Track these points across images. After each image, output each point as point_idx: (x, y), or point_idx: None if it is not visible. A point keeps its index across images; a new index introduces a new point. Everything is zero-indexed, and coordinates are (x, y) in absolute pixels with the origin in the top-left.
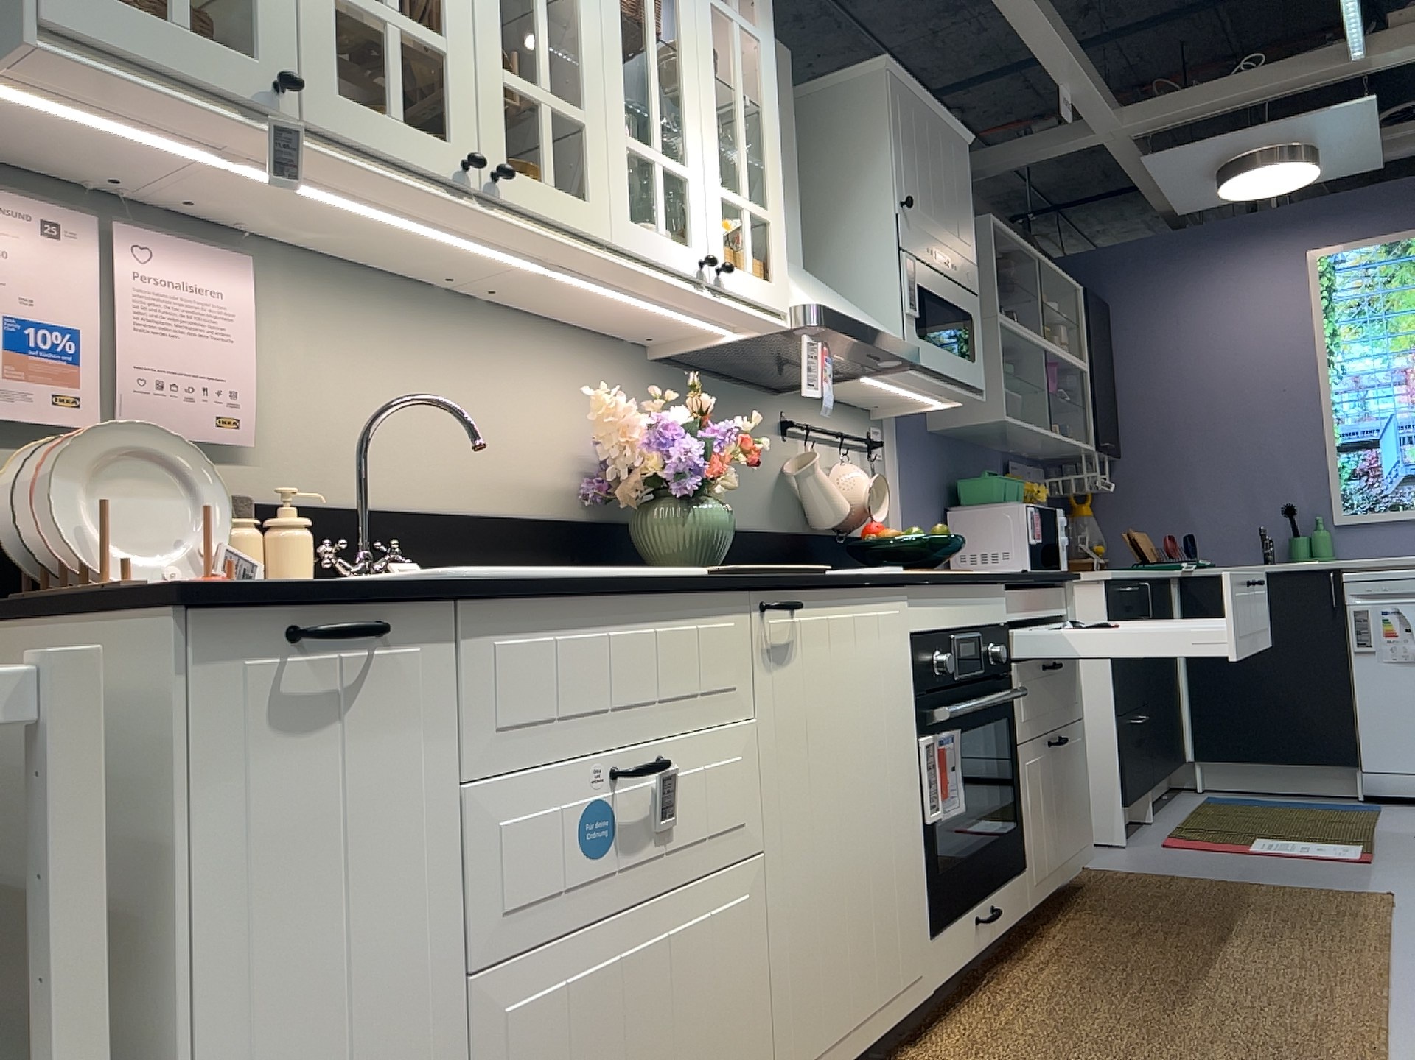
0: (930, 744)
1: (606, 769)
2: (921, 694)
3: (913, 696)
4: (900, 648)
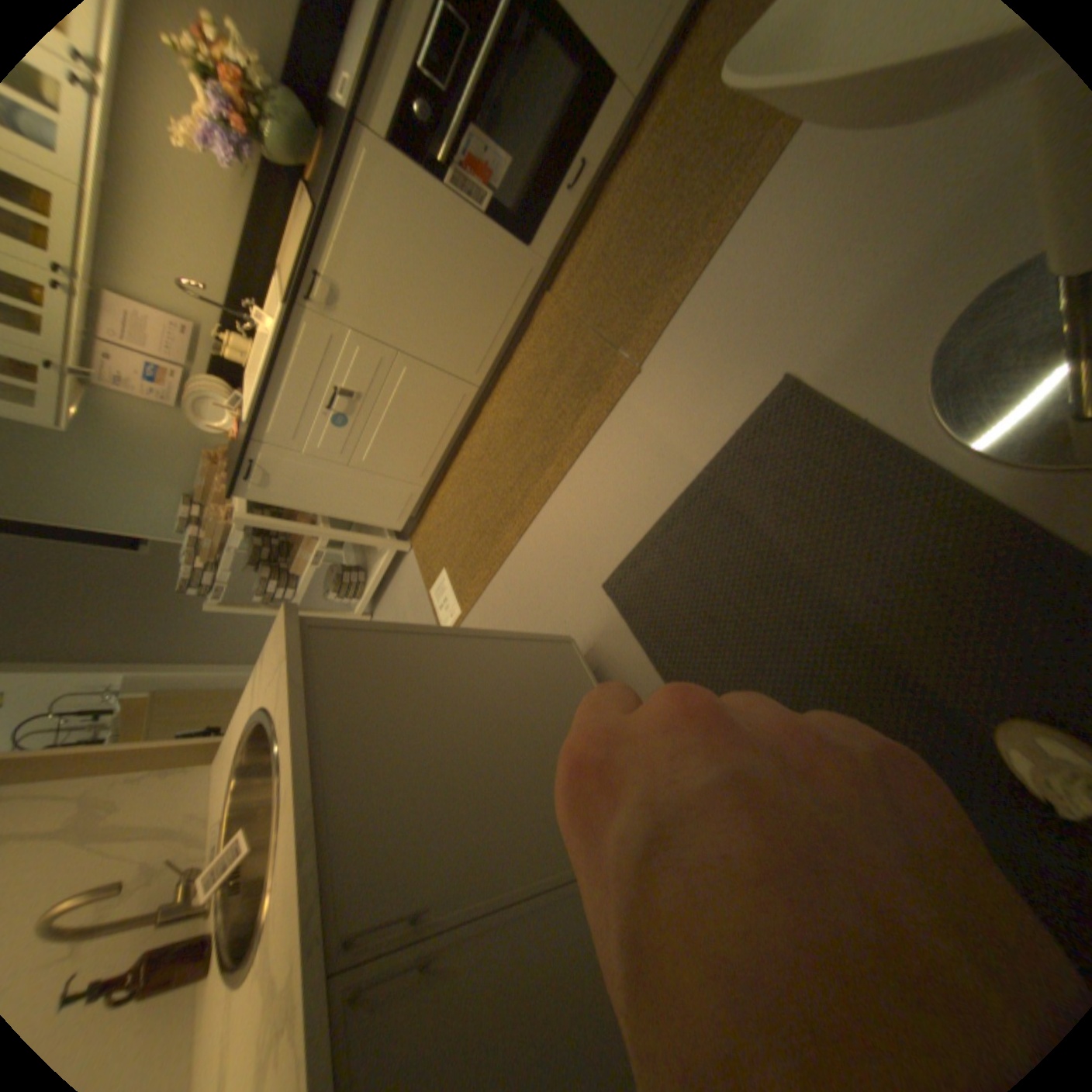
0: (452, 174)
1: (327, 407)
2: (425, 154)
3: (421, 165)
4: (385, 169)
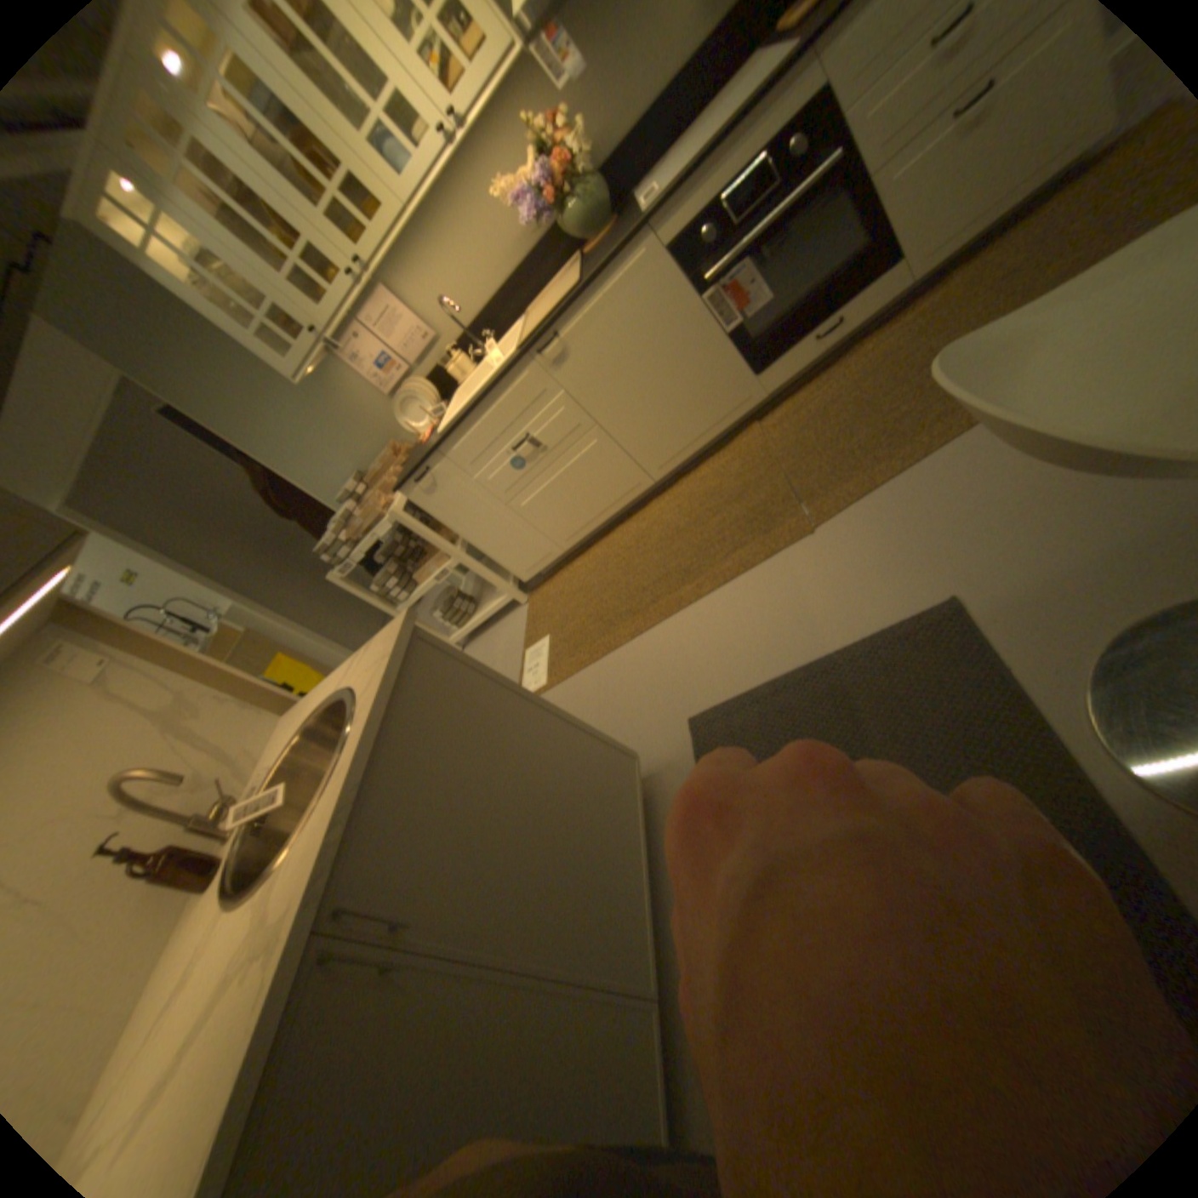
0: (713, 291)
1: (511, 446)
2: (696, 267)
3: (688, 274)
4: (654, 268)
